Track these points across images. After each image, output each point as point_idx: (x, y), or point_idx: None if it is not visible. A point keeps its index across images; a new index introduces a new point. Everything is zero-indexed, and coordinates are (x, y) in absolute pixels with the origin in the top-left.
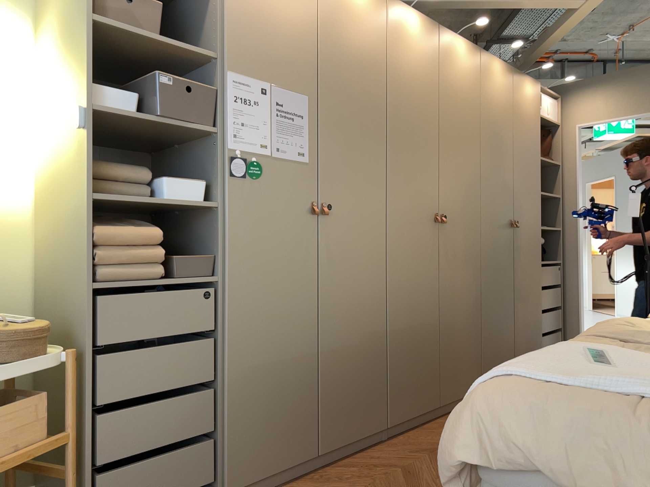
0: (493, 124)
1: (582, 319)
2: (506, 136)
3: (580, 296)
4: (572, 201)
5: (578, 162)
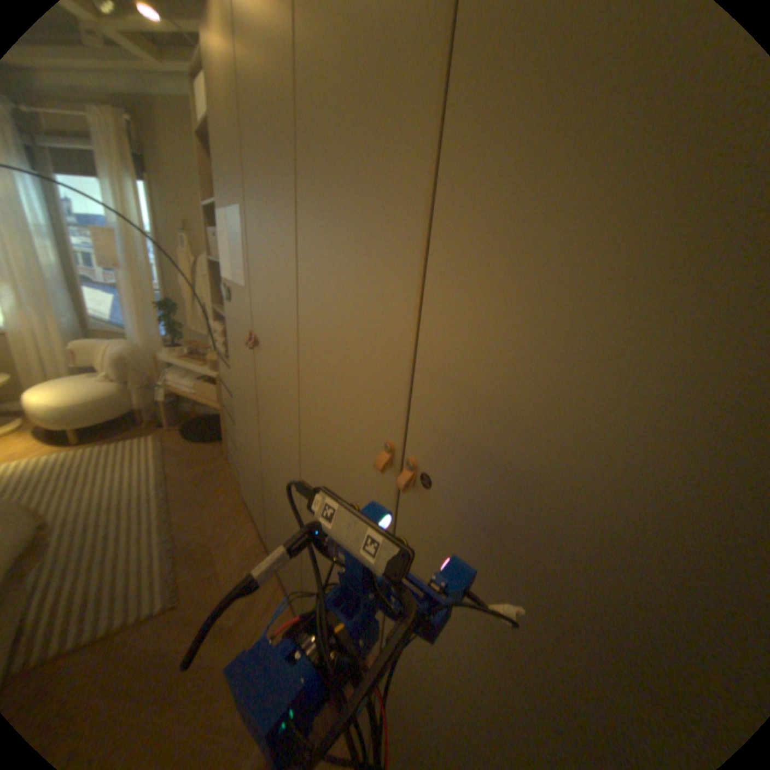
0: None
1: None
2: None
3: None
4: None
5: None
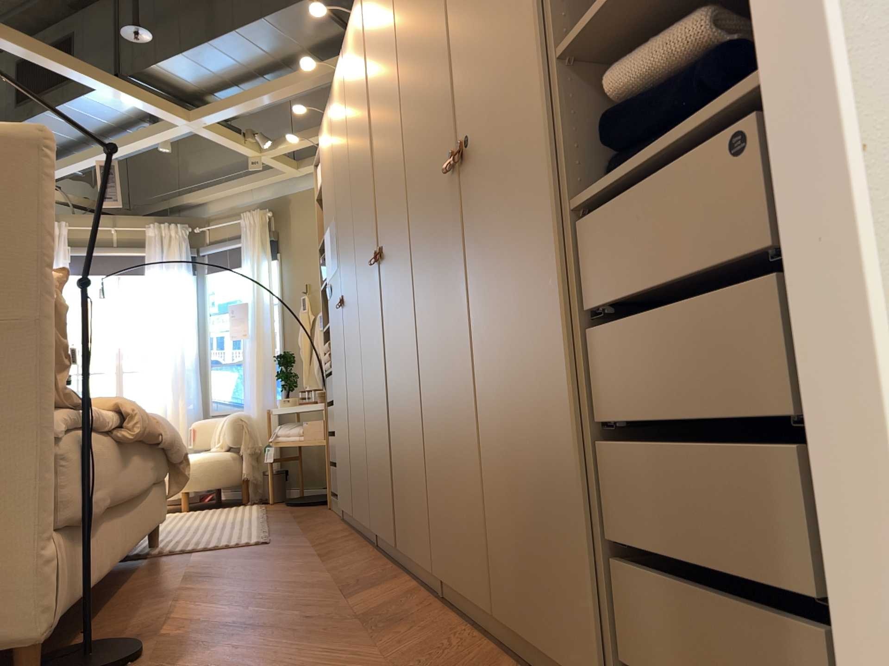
0: None
1: None
2: None
3: None
4: None
5: None
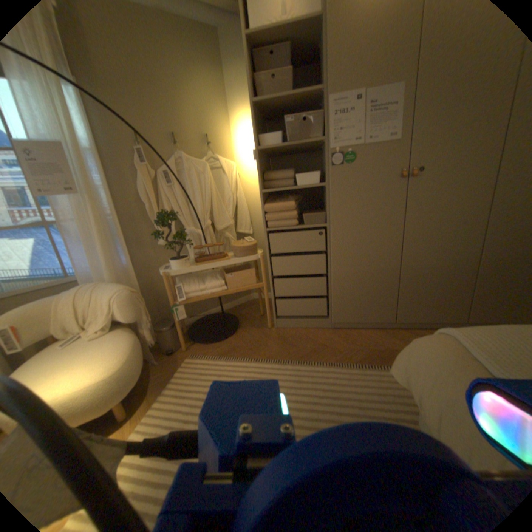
0: None
1: None
2: None
3: None
4: None
5: None
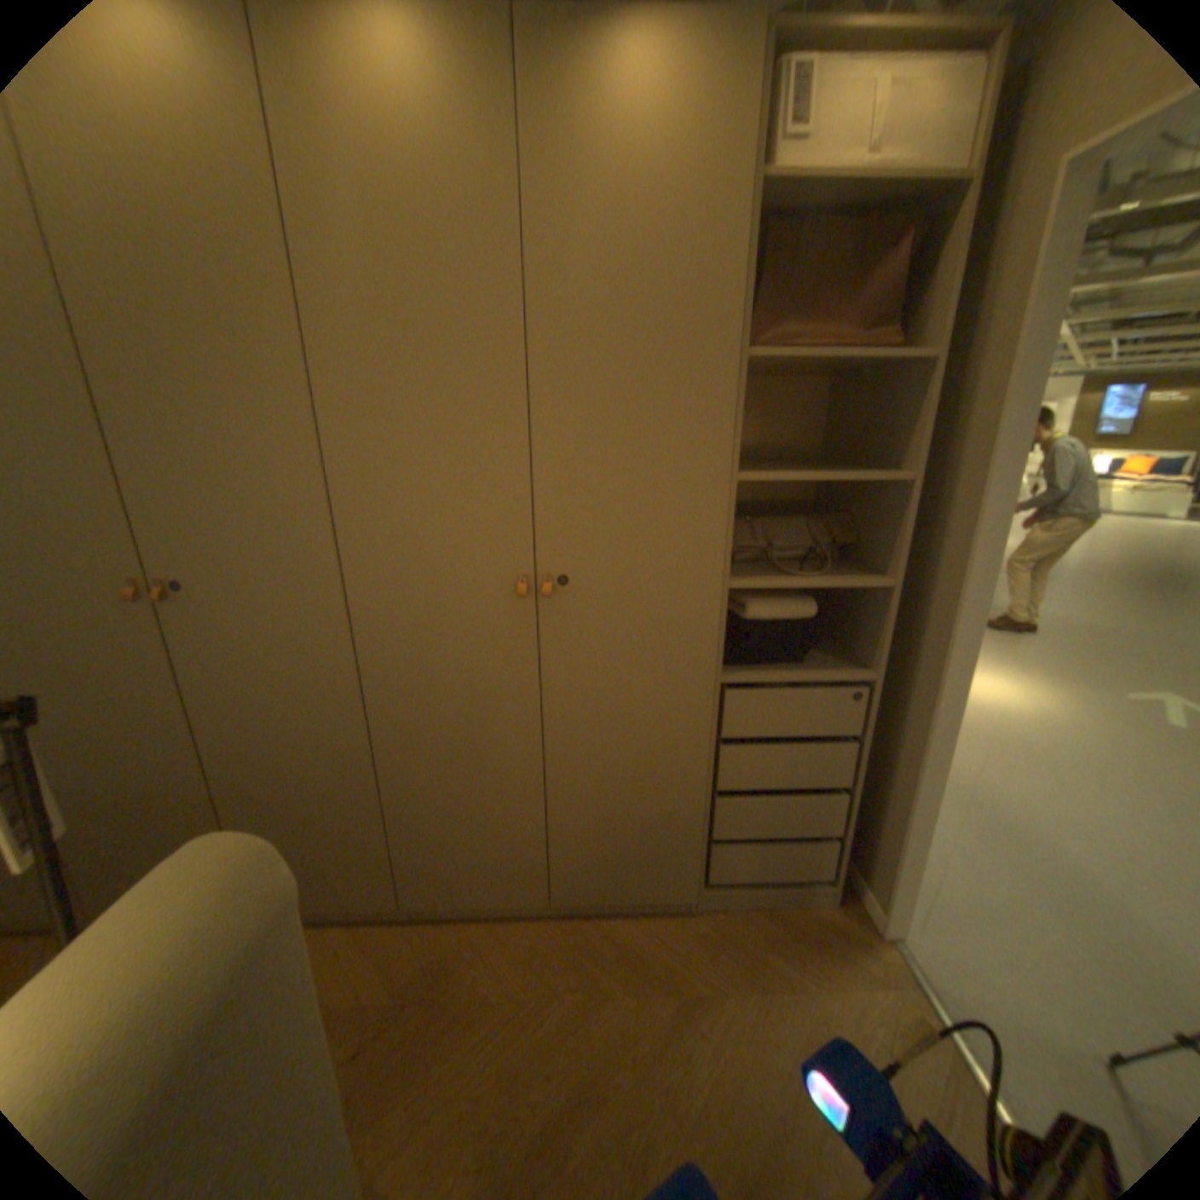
0: (371, 289)
1: (917, 853)
2: (466, 316)
3: (927, 795)
4: (981, 496)
5: (1037, 336)
